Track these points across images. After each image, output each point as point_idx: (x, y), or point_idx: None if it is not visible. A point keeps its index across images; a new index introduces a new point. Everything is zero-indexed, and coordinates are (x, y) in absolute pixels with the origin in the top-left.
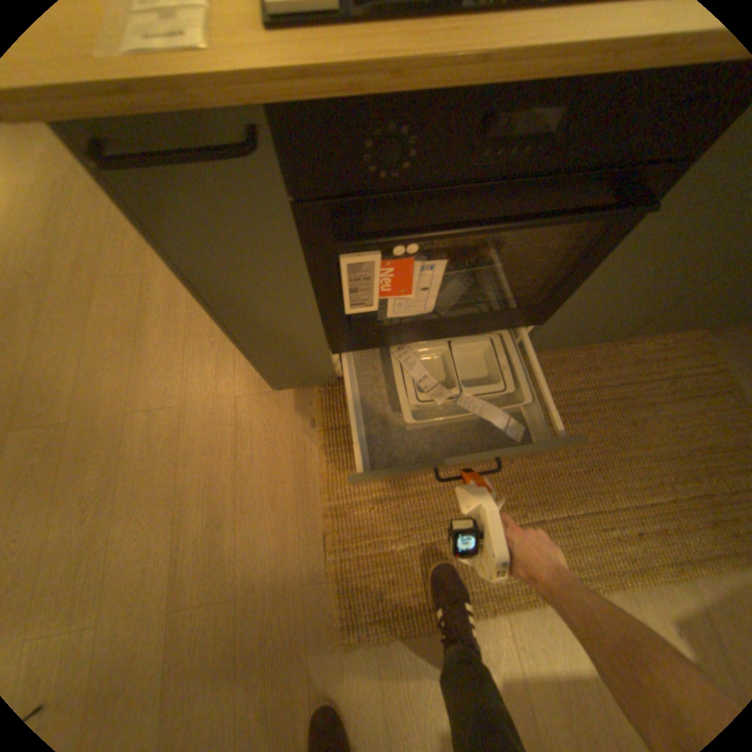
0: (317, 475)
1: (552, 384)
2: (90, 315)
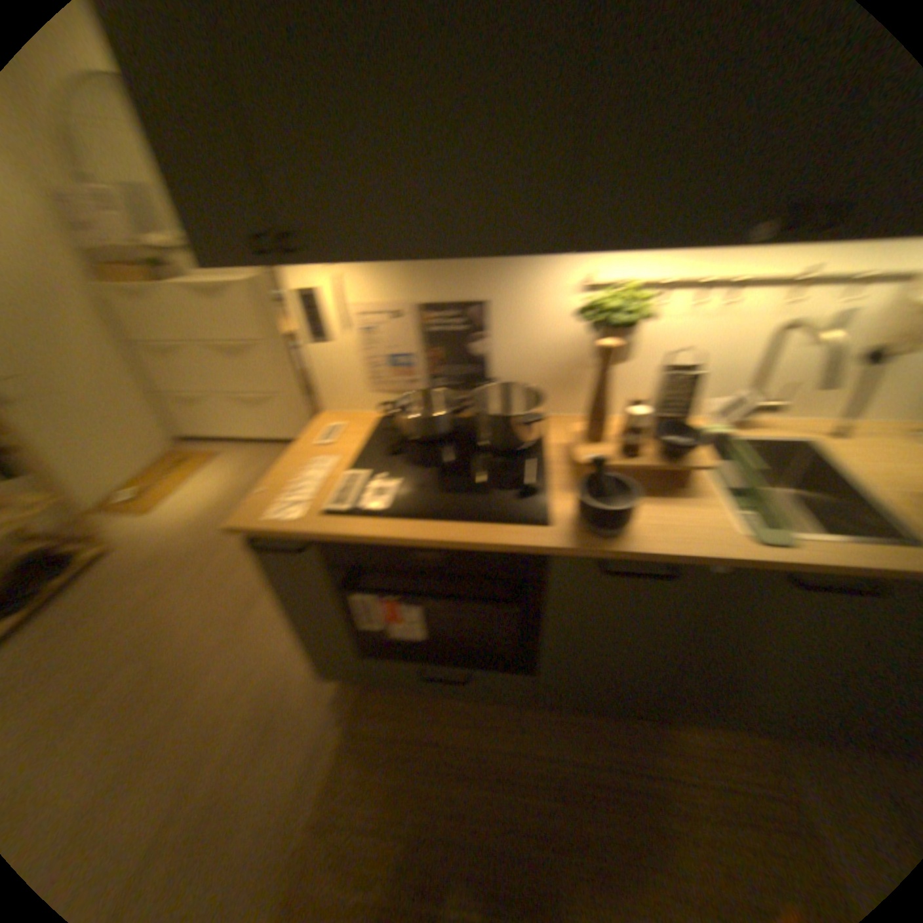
0: (323, 777)
1: (581, 753)
2: (236, 580)
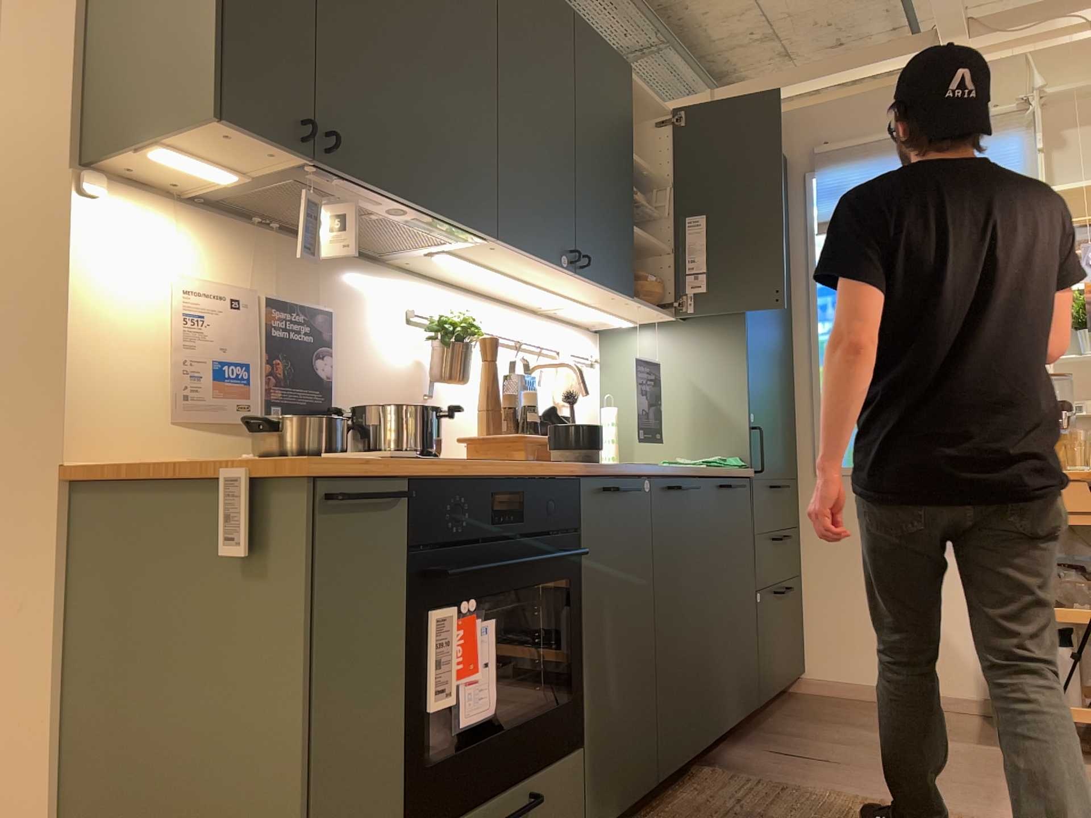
0: None
1: None
2: None
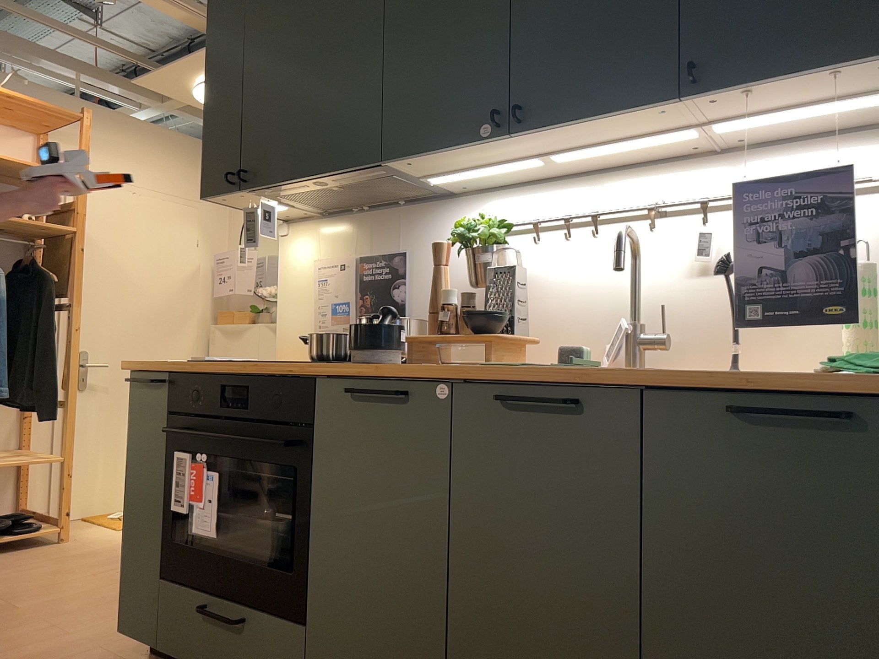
0: None
1: None
2: None
